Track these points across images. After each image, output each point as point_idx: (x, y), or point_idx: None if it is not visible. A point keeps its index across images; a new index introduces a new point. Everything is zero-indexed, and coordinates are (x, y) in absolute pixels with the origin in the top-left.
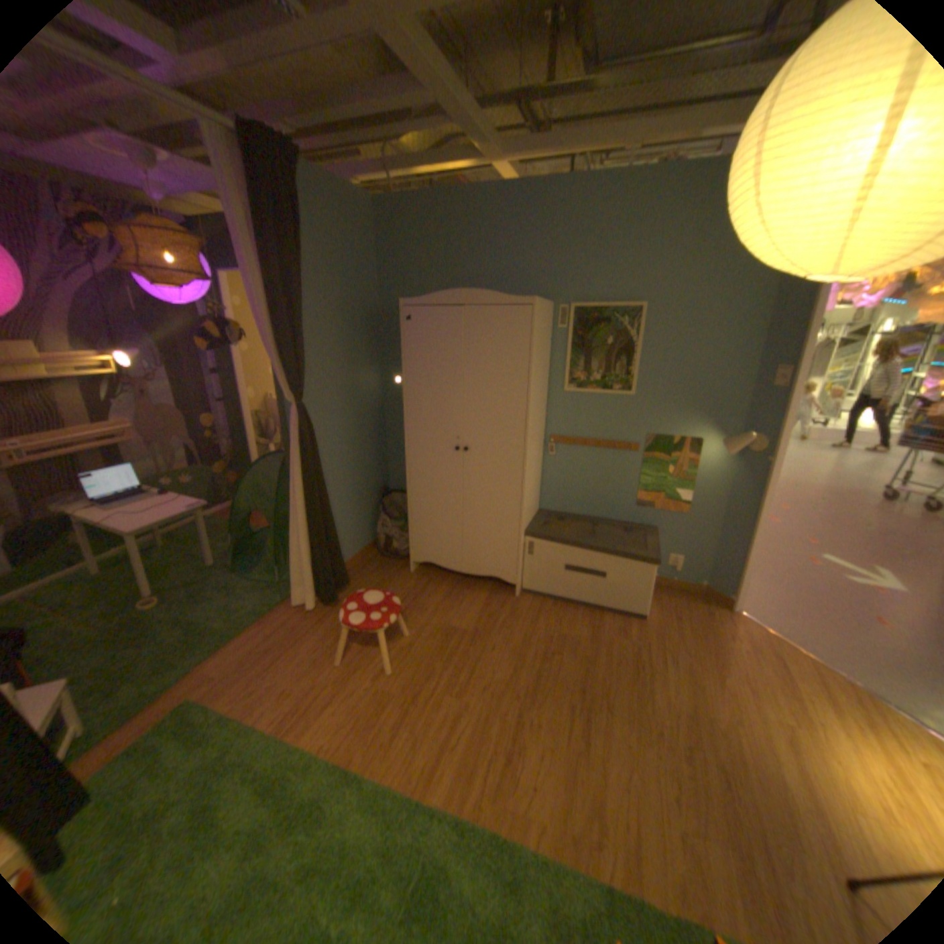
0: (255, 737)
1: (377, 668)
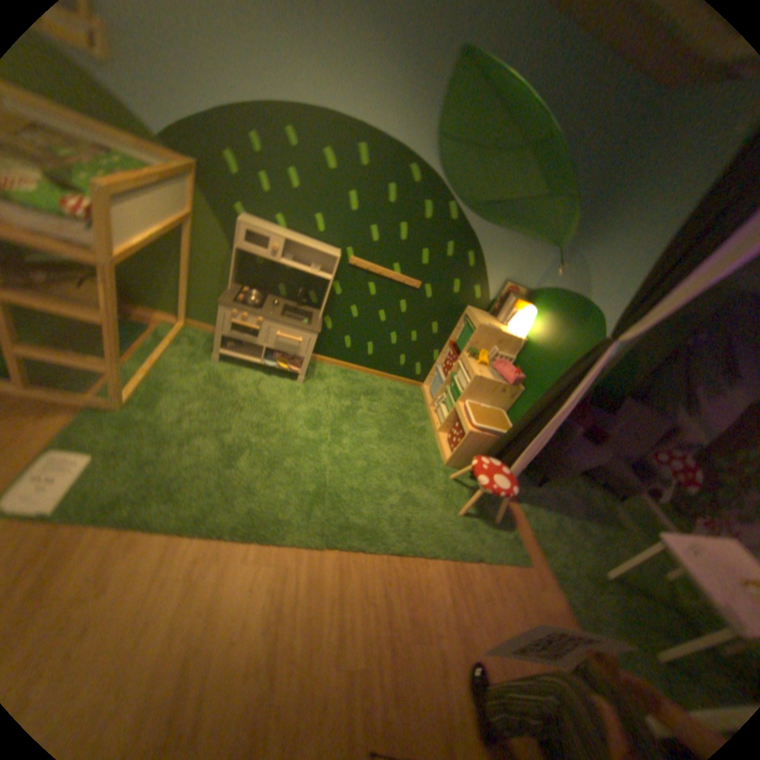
0: (469, 558)
1: (453, 679)
